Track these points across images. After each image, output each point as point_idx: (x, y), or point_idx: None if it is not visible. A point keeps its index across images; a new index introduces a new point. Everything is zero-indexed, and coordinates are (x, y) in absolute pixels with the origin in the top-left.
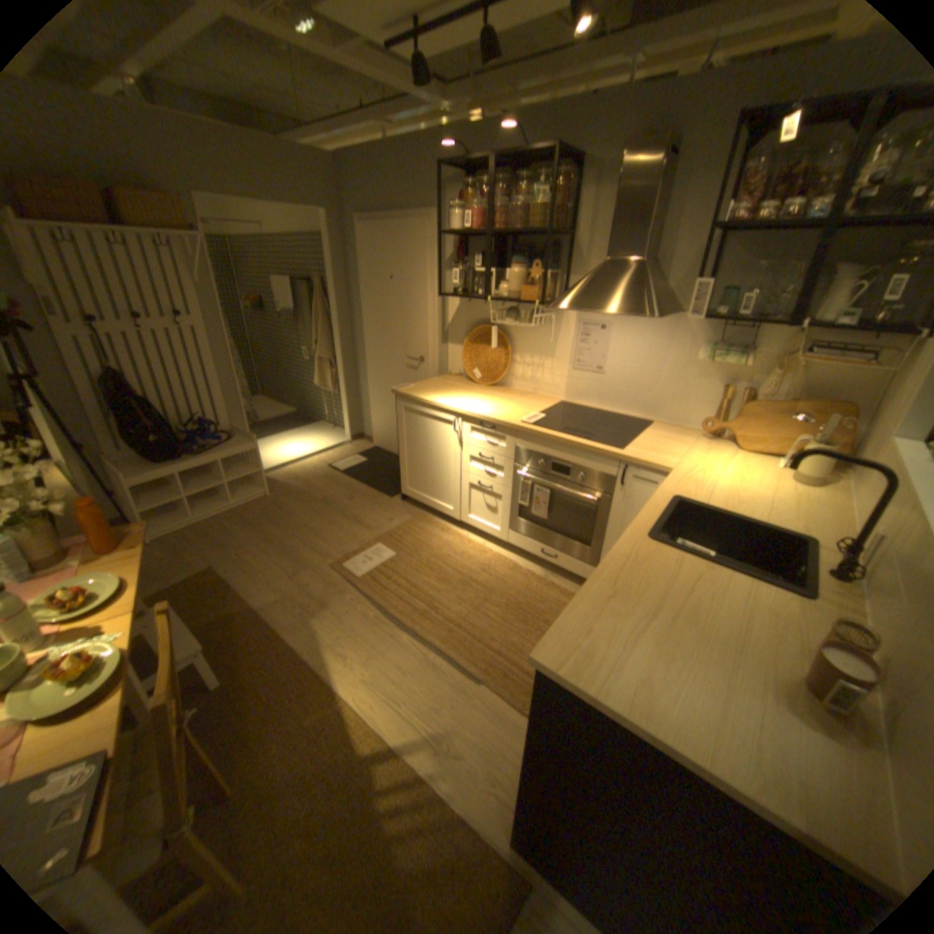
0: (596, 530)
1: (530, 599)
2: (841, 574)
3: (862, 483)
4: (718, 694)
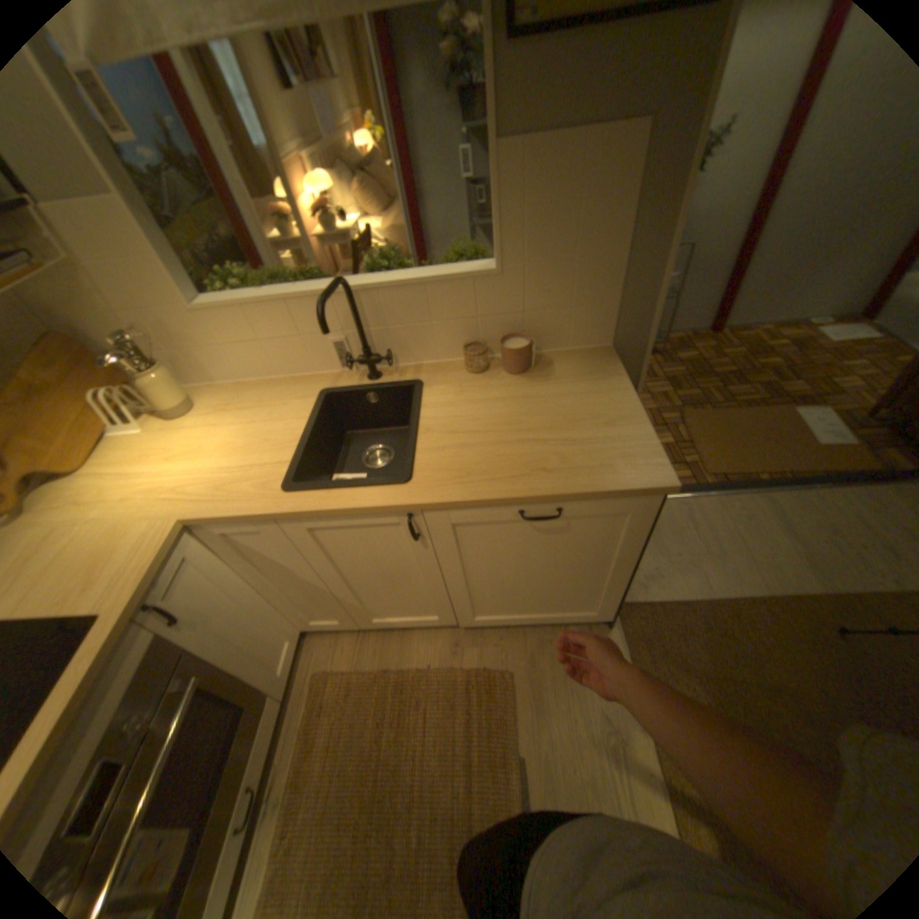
0: (220, 694)
1: (341, 796)
2: (371, 375)
3: (195, 370)
4: (569, 401)
